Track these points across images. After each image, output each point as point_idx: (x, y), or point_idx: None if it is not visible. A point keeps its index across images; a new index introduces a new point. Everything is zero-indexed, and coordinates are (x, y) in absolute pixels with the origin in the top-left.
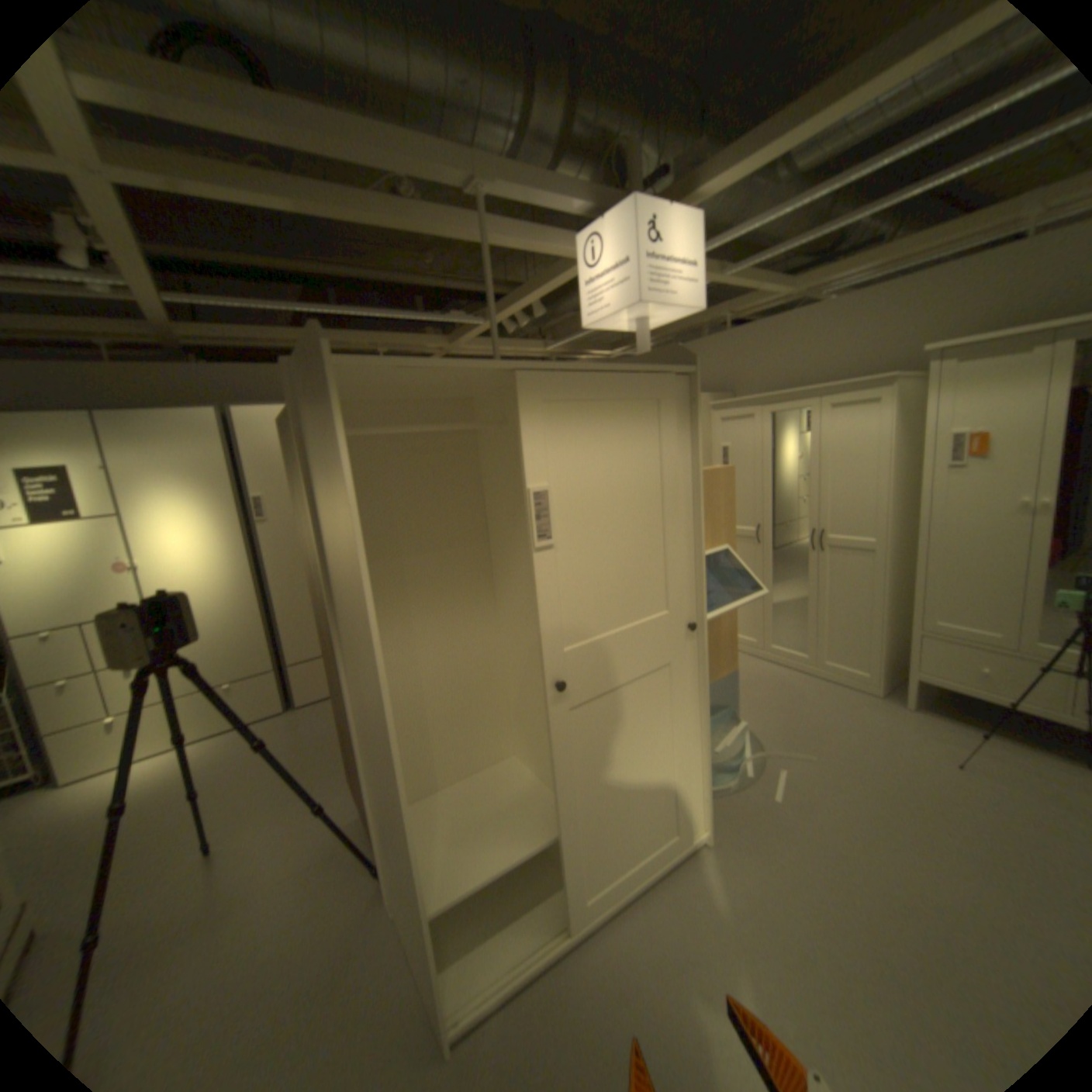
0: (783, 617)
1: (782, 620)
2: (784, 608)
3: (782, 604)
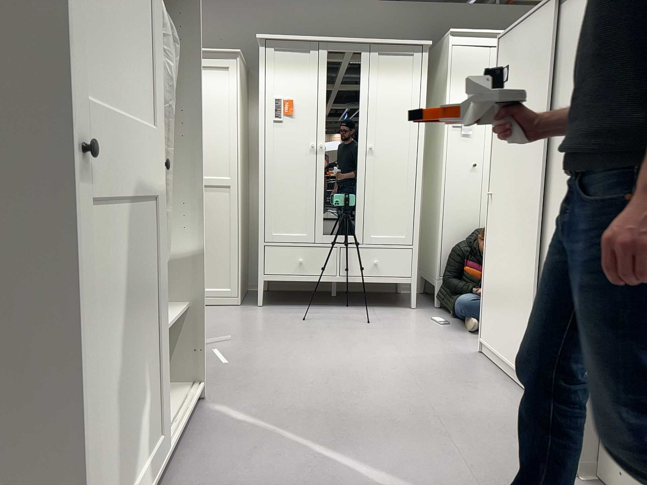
0: None
1: None
2: None
3: None
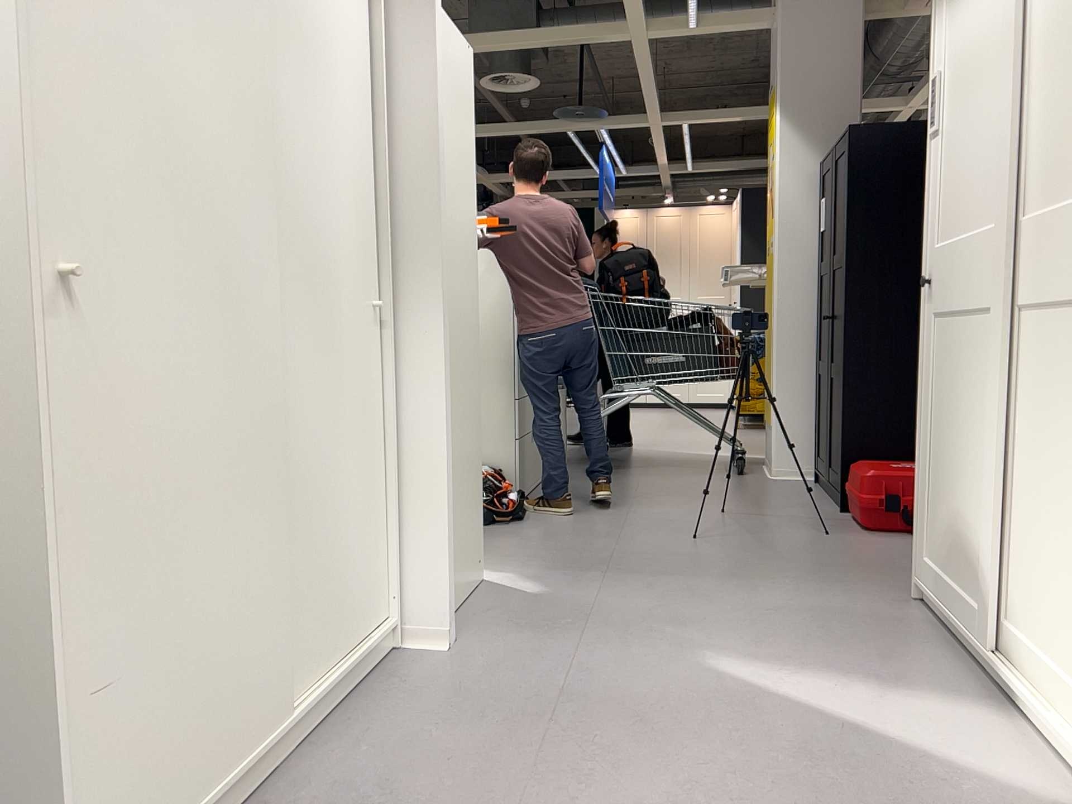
0: None
1: None
2: None
3: None
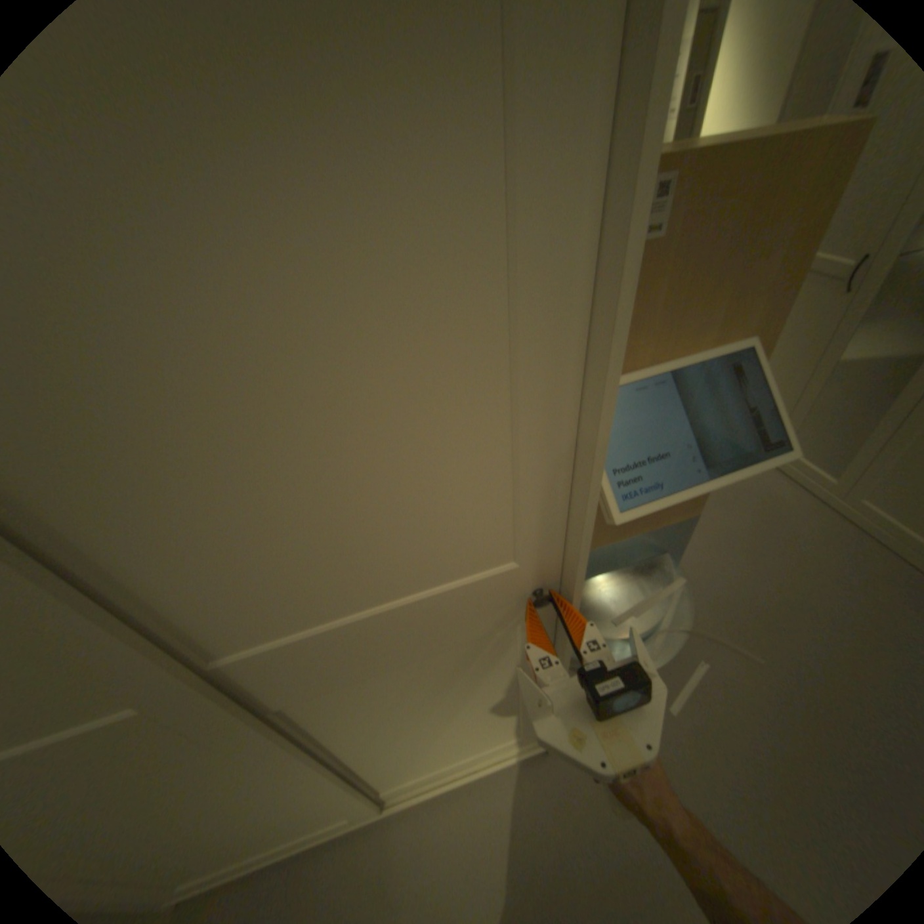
0: (834, 388)
1: (830, 393)
2: (843, 371)
3: (844, 363)
